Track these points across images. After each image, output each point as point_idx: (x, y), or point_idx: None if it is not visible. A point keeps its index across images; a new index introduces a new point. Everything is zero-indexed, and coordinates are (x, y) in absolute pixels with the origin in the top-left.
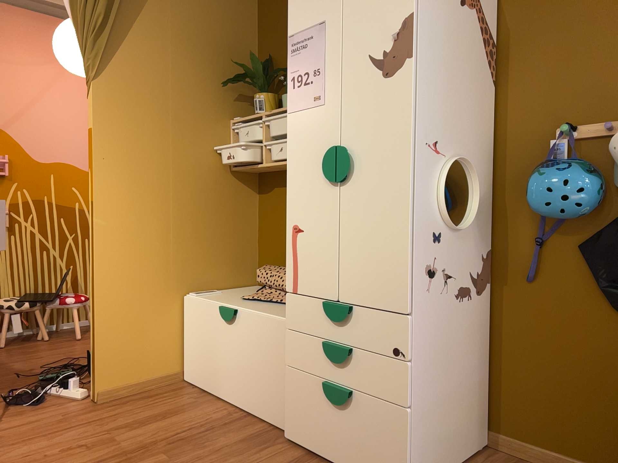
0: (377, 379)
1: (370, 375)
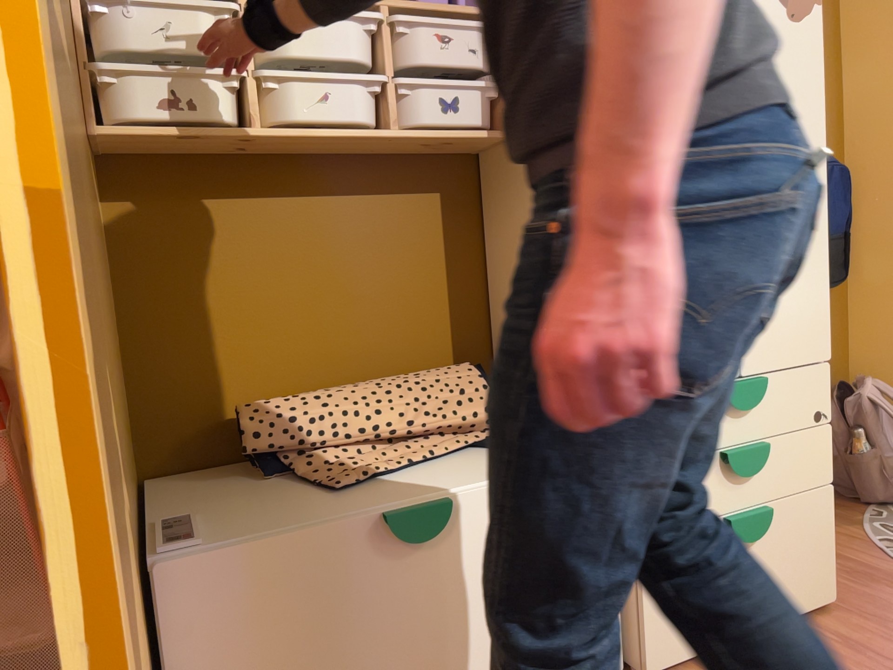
0: (798, 465)
1: (788, 467)
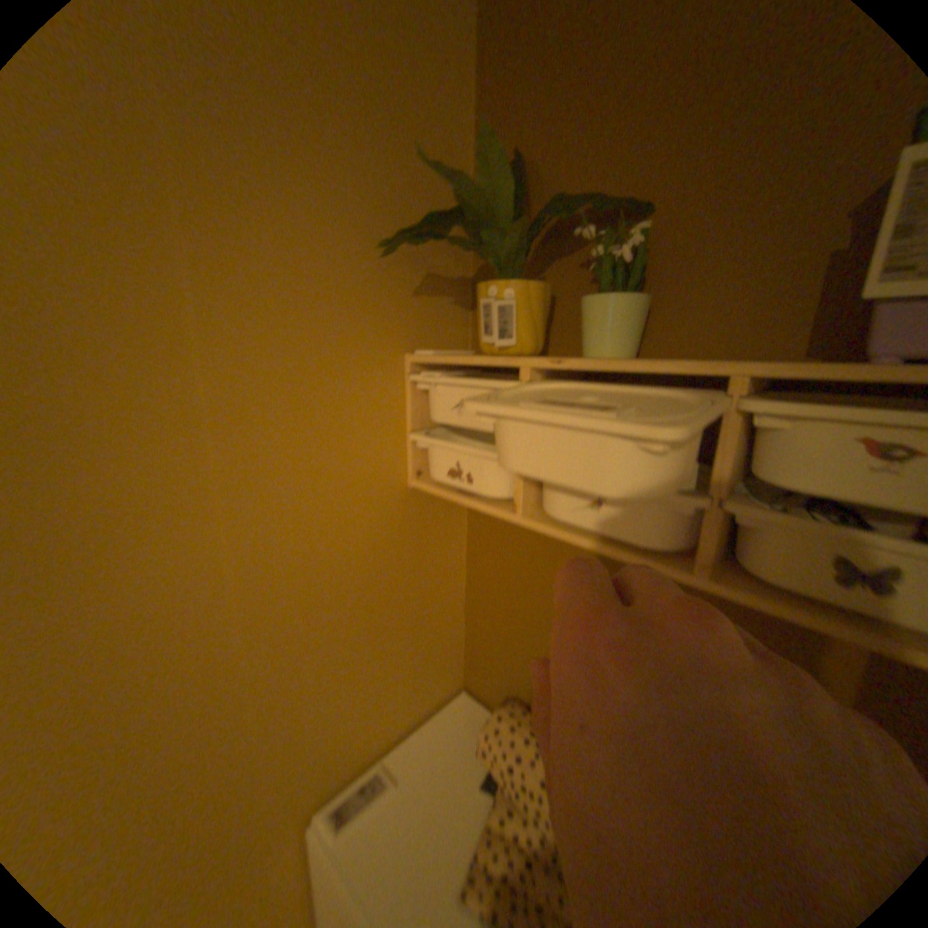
0: None
1: None
